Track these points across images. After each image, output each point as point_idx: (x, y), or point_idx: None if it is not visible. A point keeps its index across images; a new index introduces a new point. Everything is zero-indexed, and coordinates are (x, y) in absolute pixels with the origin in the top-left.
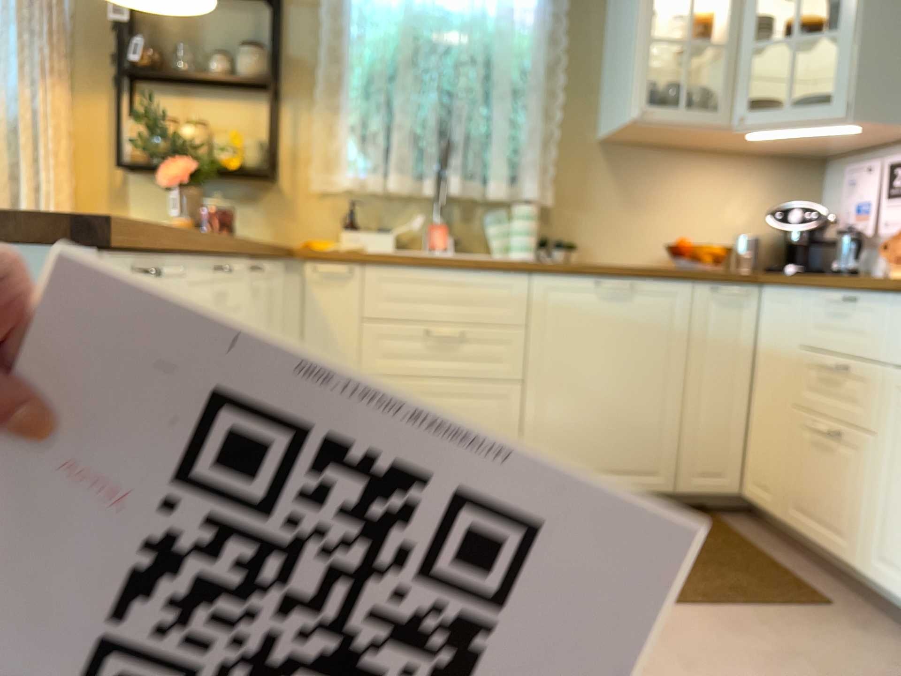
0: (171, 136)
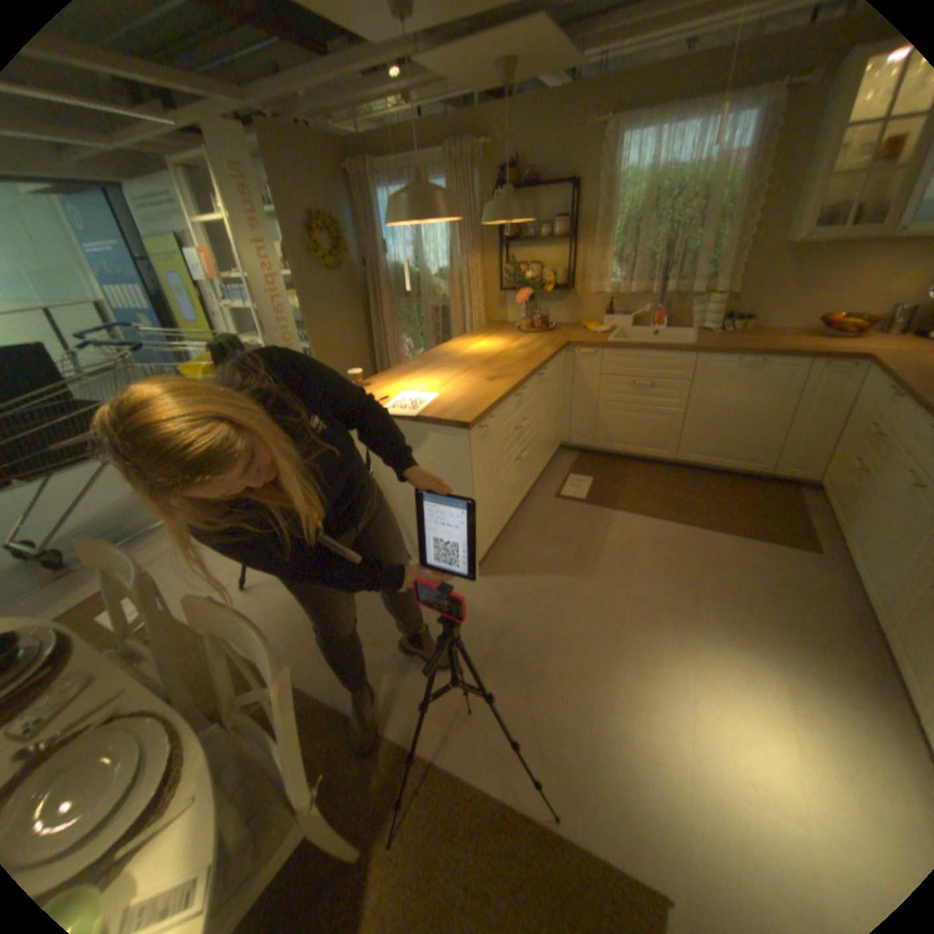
0: (520, 276)
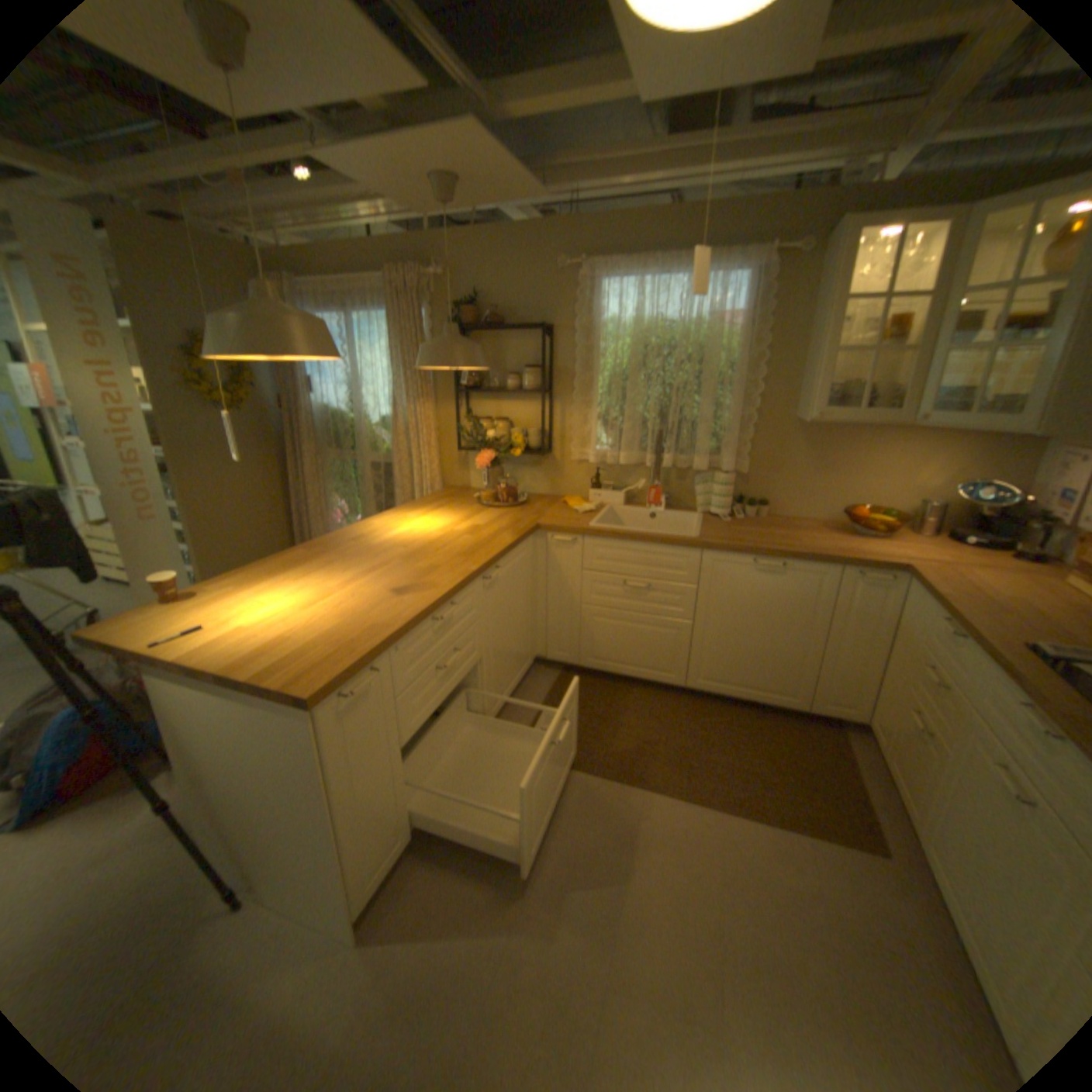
0: (483, 434)
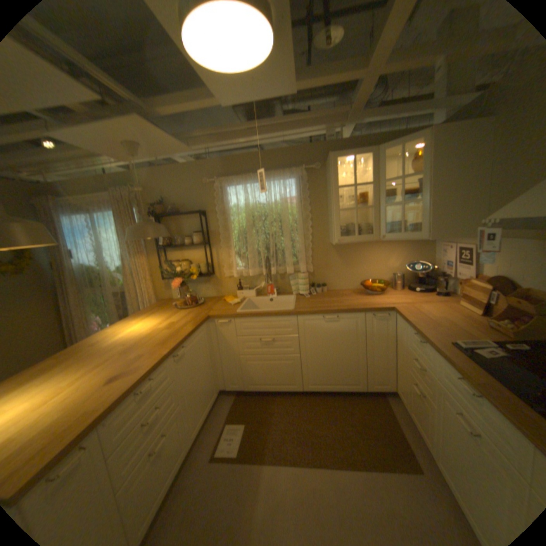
0: (174, 270)
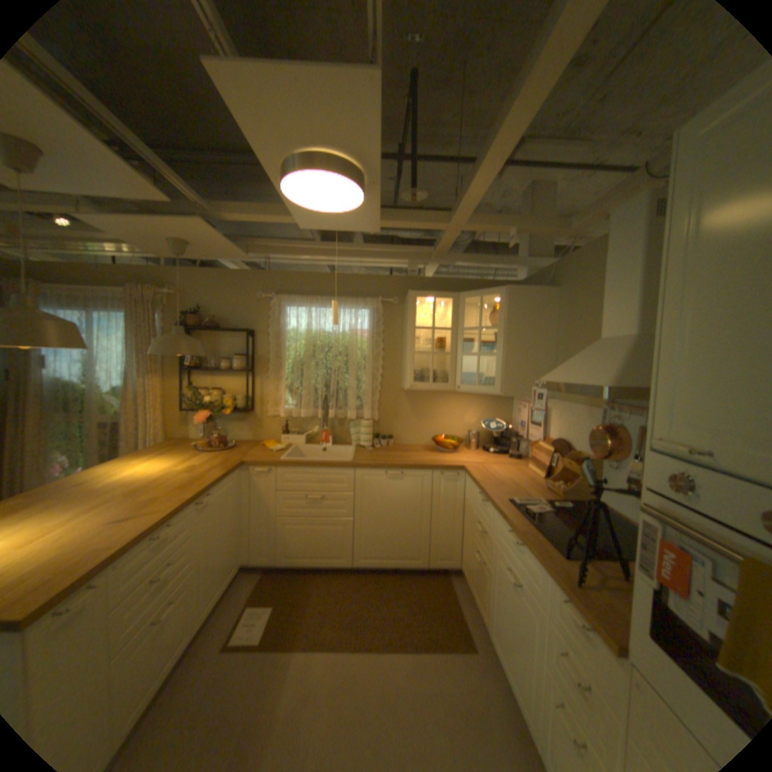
0: (200, 400)
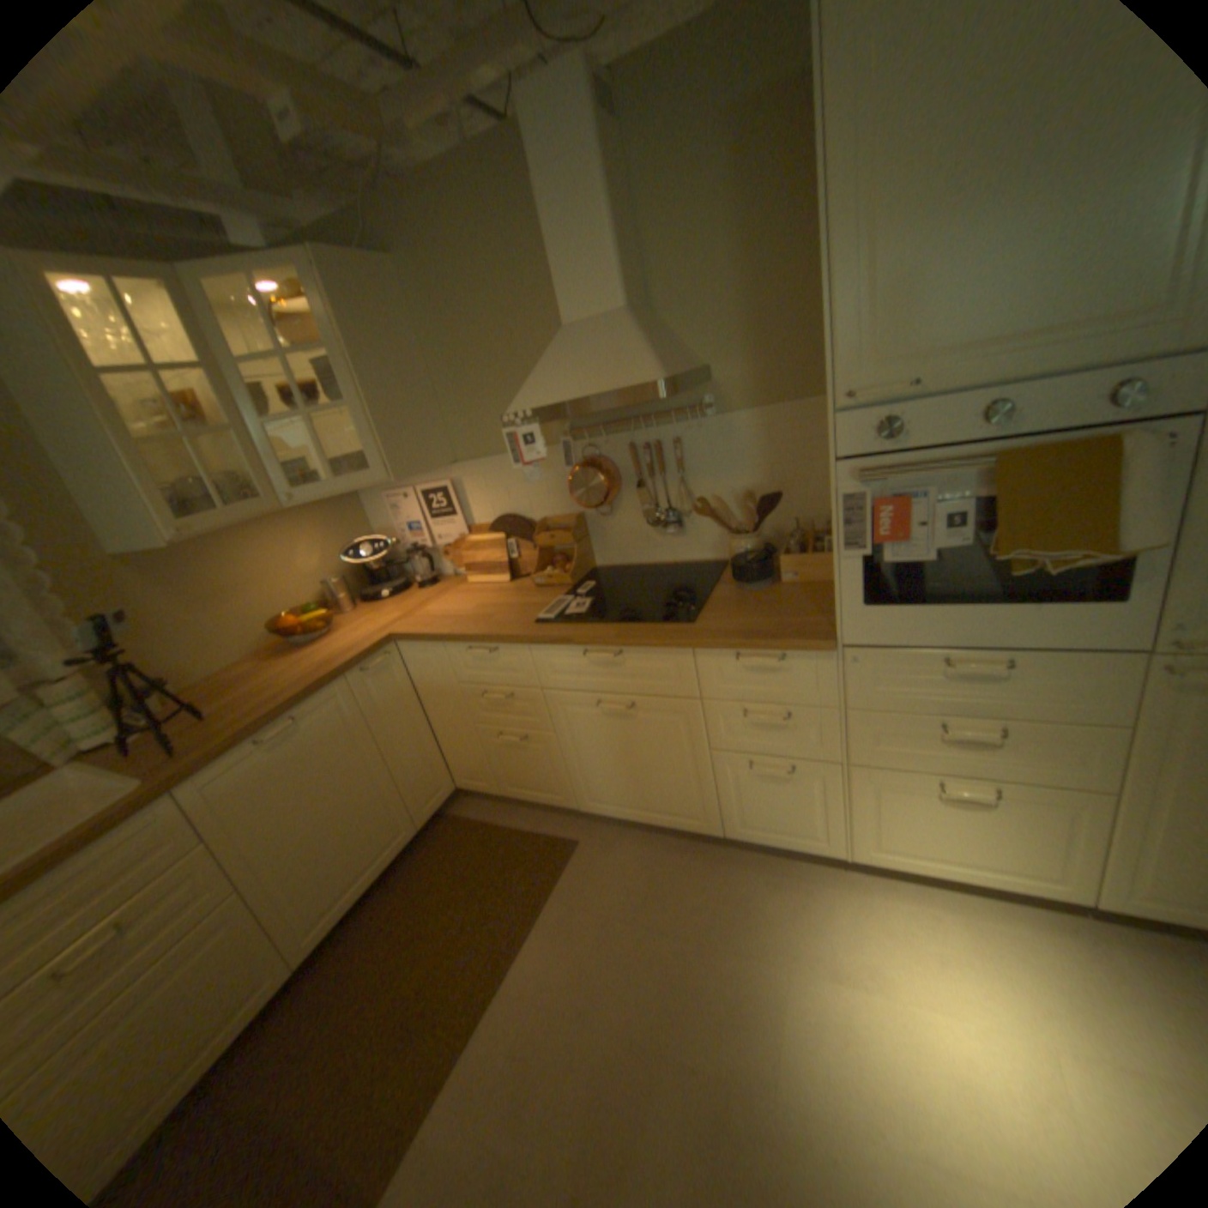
0: None
